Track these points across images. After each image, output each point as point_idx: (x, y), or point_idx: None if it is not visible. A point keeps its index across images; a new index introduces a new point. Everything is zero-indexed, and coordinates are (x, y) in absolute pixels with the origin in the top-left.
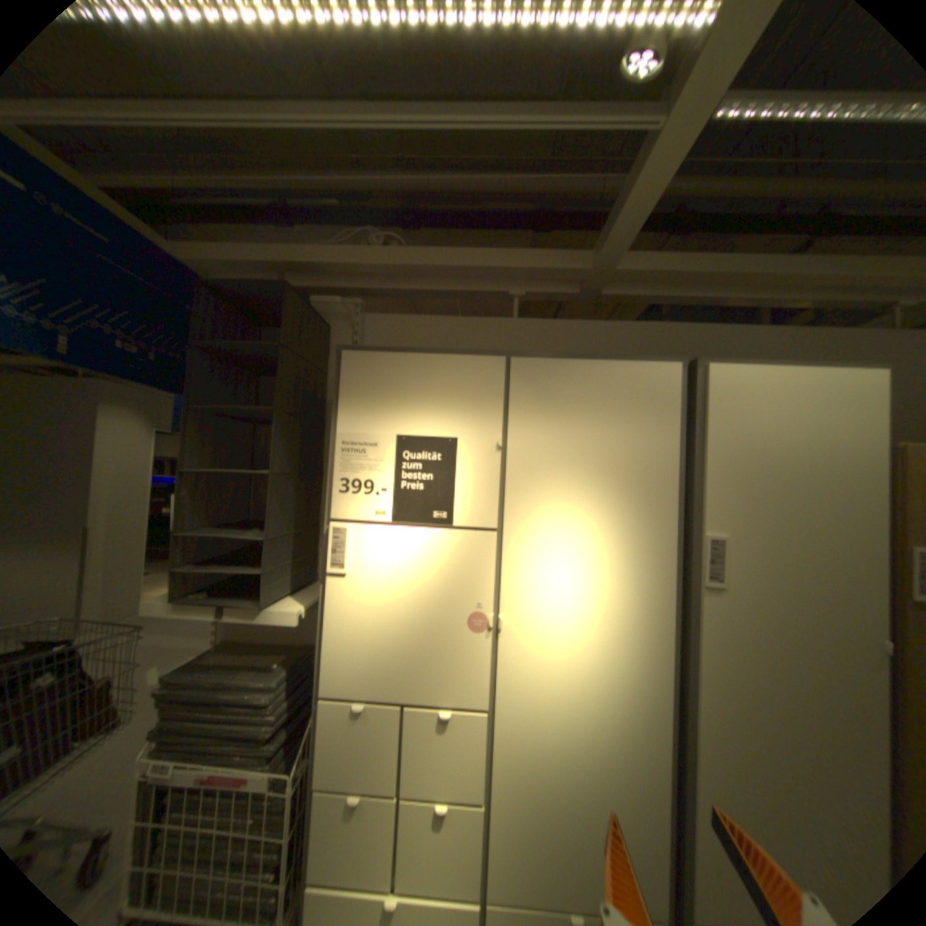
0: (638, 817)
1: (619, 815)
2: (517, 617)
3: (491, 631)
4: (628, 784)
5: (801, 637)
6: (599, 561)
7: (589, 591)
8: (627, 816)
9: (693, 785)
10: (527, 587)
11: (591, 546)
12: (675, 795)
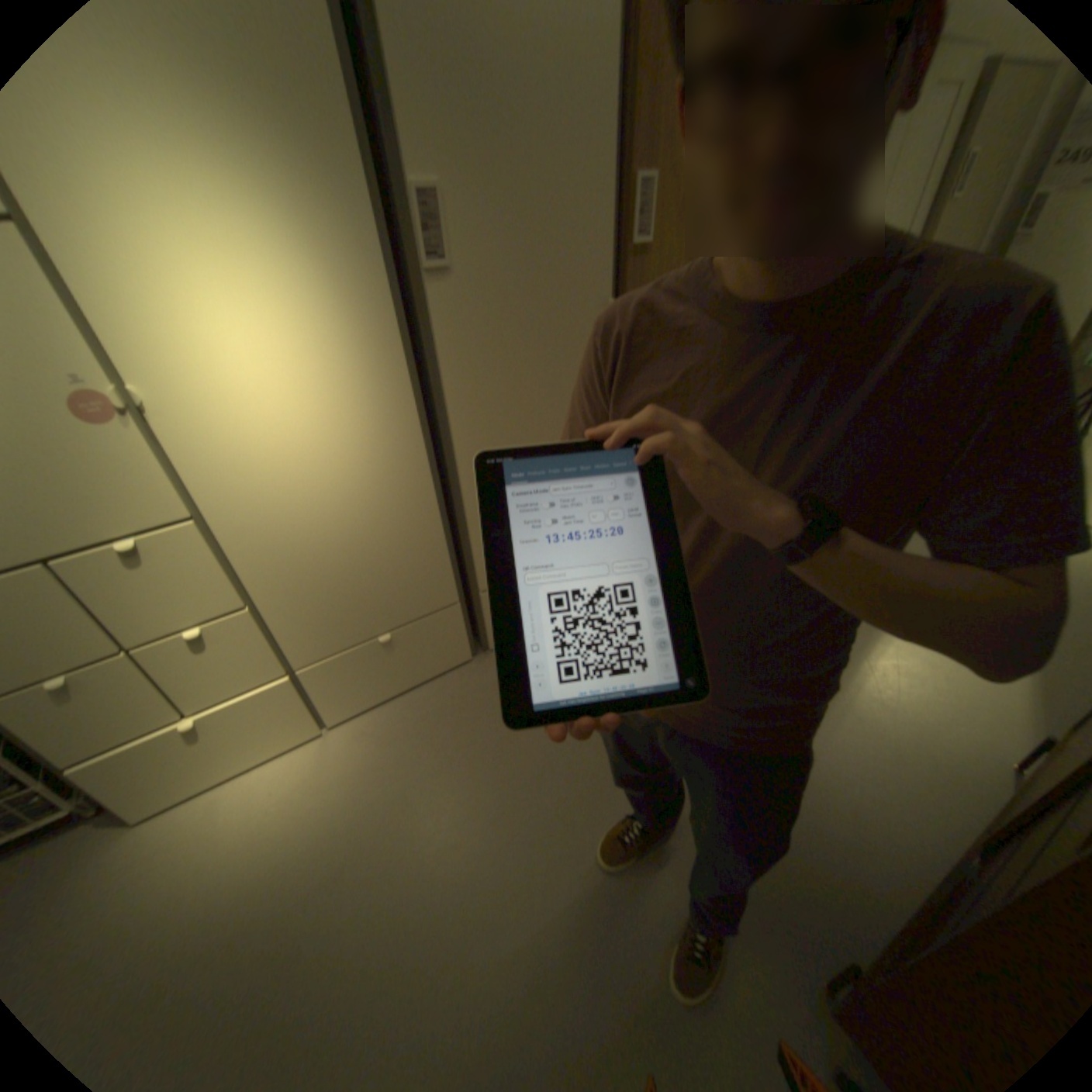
0: (414, 544)
1: (395, 551)
2: (161, 382)
3: (128, 415)
4: (396, 522)
5: (535, 316)
6: (258, 258)
7: (264, 313)
8: (404, 548)
9: (458, 498)
10: (152, 329)
11: (233, 229)
12: (445, 513)
